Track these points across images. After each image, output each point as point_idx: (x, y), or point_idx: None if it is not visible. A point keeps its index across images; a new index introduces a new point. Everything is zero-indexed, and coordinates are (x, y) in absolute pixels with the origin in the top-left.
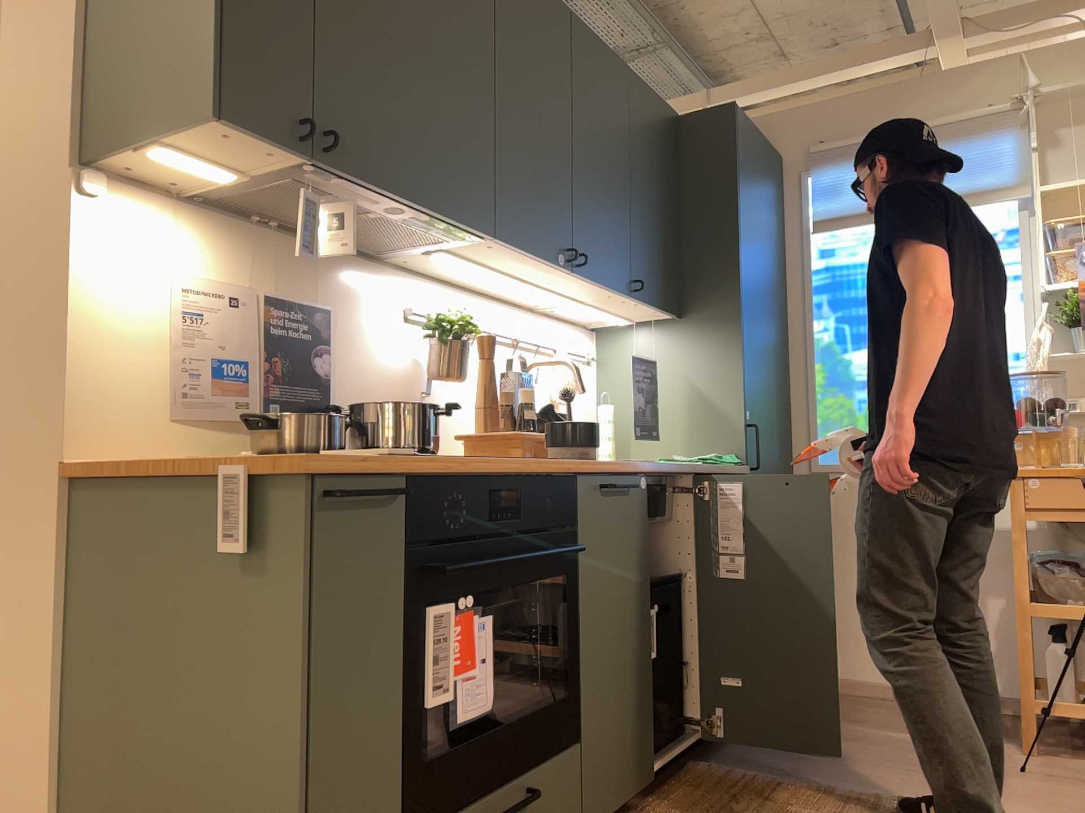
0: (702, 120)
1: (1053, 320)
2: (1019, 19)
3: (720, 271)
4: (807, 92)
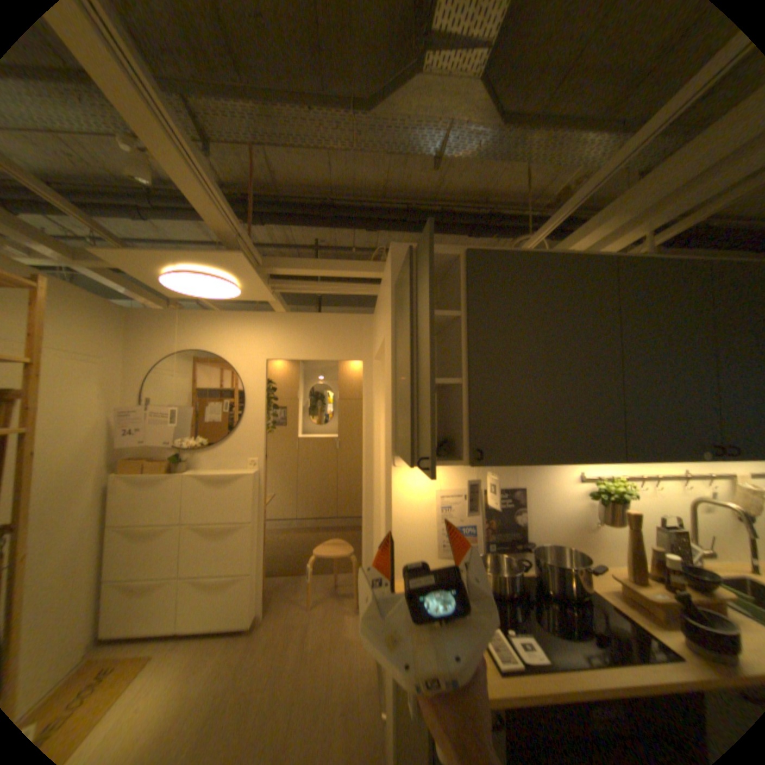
0: None
1: None
2: None
3: None
4: None
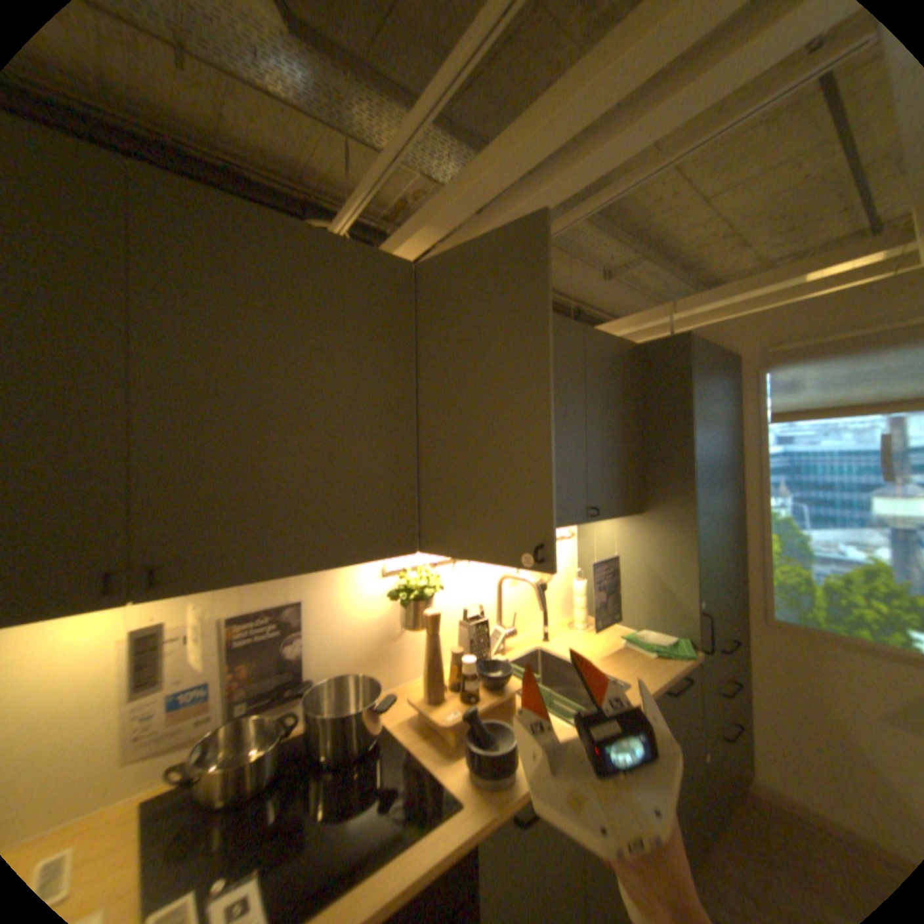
0: (660, 347)
1: None
2: None
3: (676, 479)
4: (767, 293)
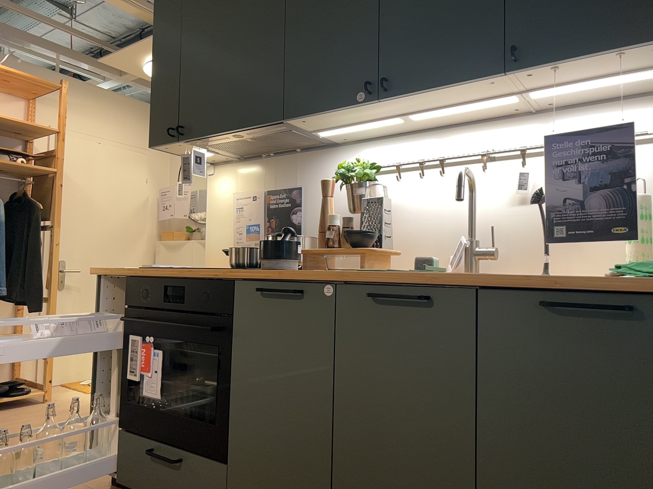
0: None
1: None
2: None
3: None
4: None
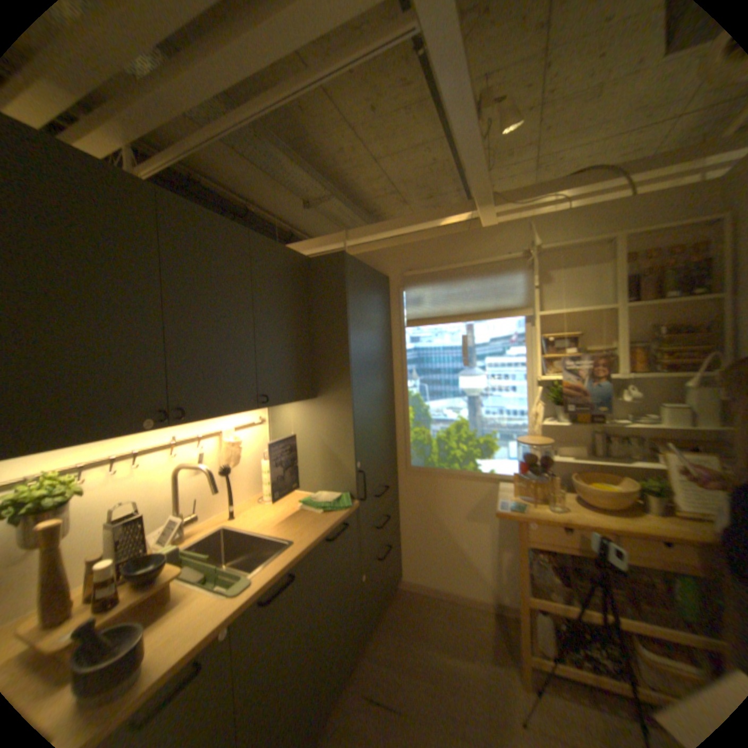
0: (324, 261)
1: (545, 394)
2: (530, 194)
3: (337, 369)
4: (404, 234)
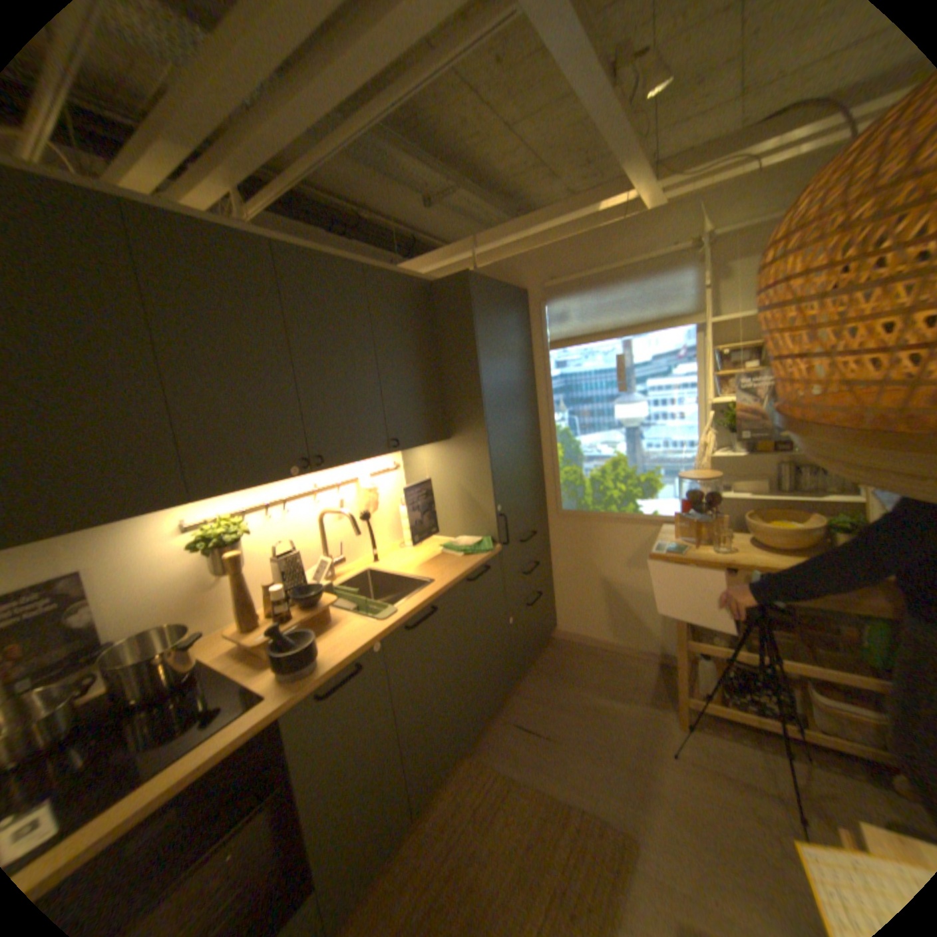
0: (447, 285)
1: (720, 420)
2: (706, 157)
3: (470, 407)
4: (545, 231)
